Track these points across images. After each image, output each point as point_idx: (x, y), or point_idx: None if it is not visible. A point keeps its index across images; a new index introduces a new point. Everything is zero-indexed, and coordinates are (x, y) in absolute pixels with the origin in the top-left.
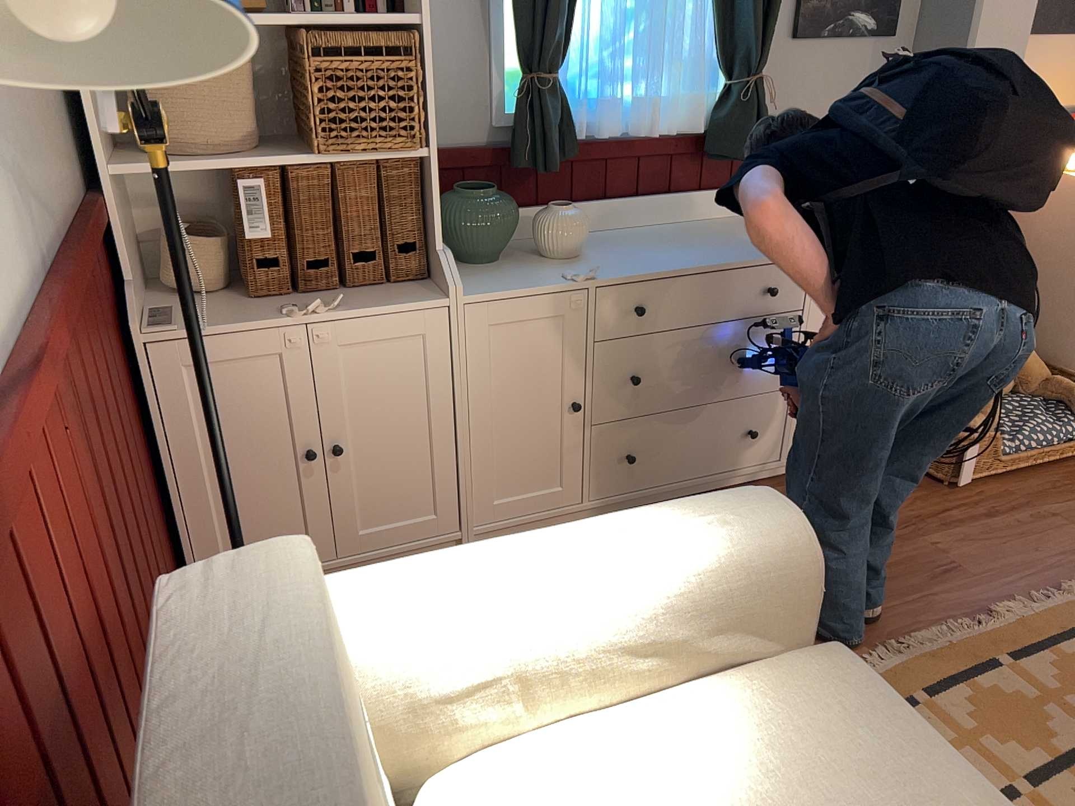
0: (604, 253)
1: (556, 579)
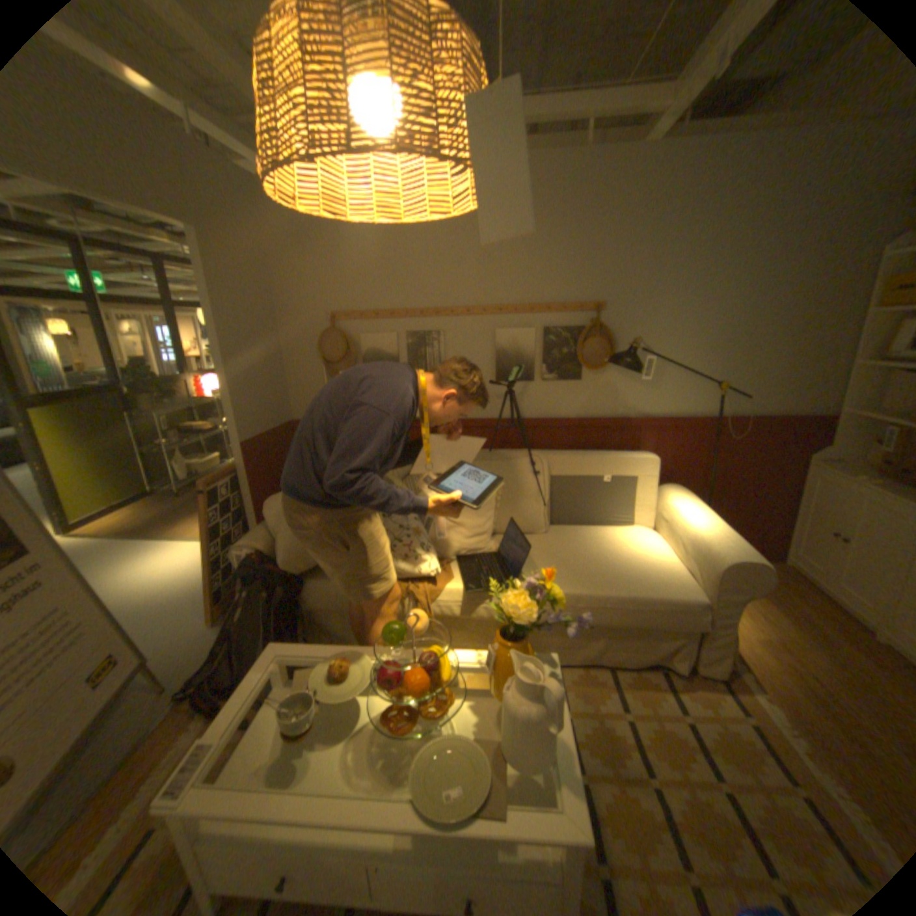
0: None
1: (696, 518)
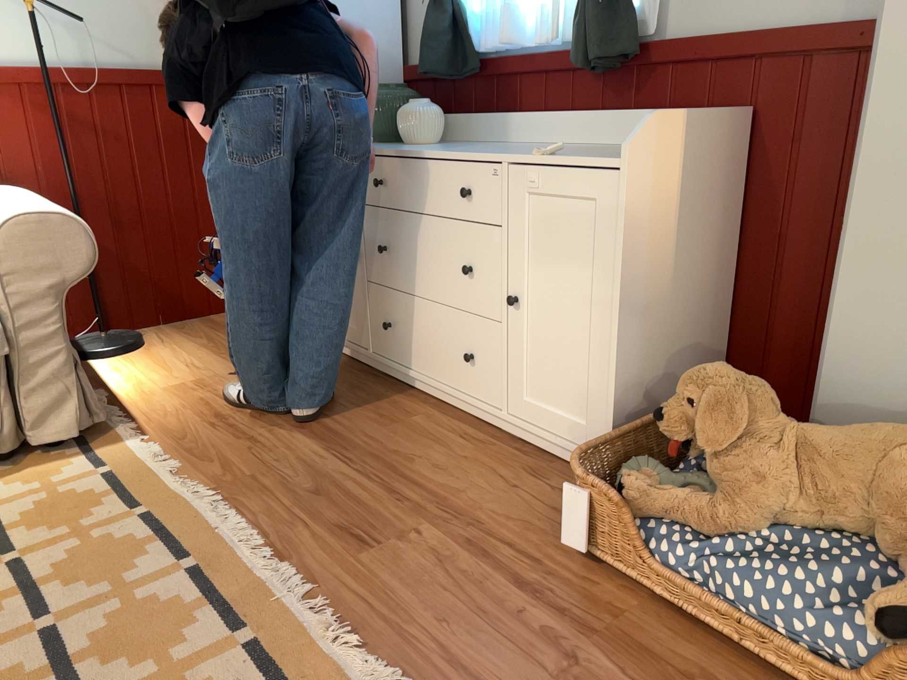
0: (432, 146)
1: None
